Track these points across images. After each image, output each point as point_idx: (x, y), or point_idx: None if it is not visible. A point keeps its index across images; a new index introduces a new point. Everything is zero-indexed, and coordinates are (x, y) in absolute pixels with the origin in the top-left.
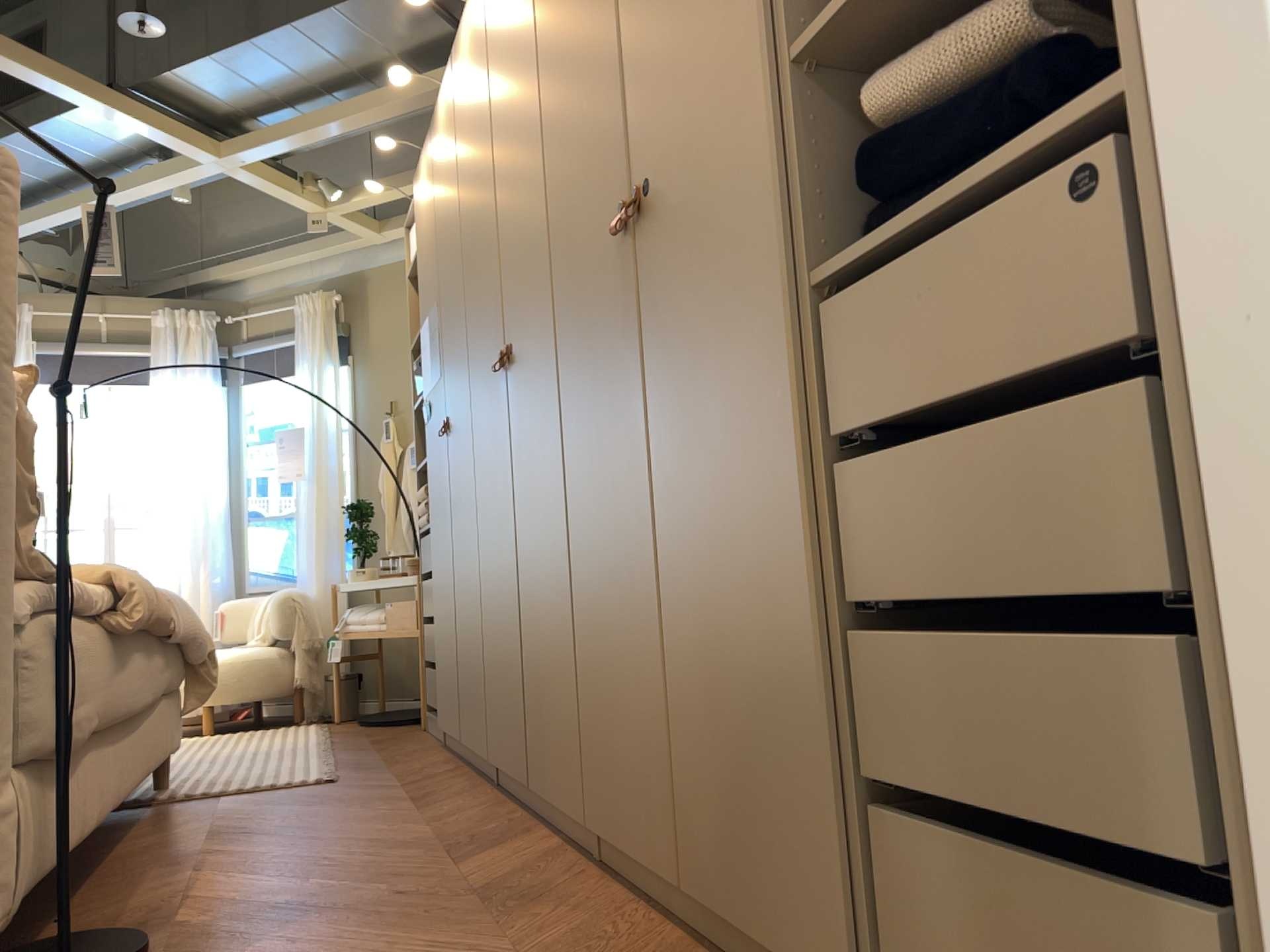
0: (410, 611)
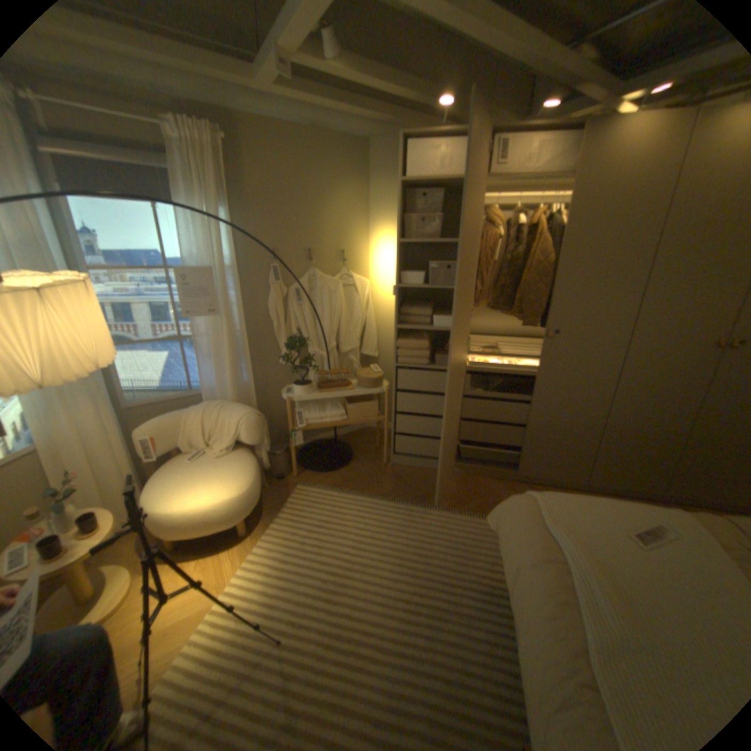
0: (366, 409)
